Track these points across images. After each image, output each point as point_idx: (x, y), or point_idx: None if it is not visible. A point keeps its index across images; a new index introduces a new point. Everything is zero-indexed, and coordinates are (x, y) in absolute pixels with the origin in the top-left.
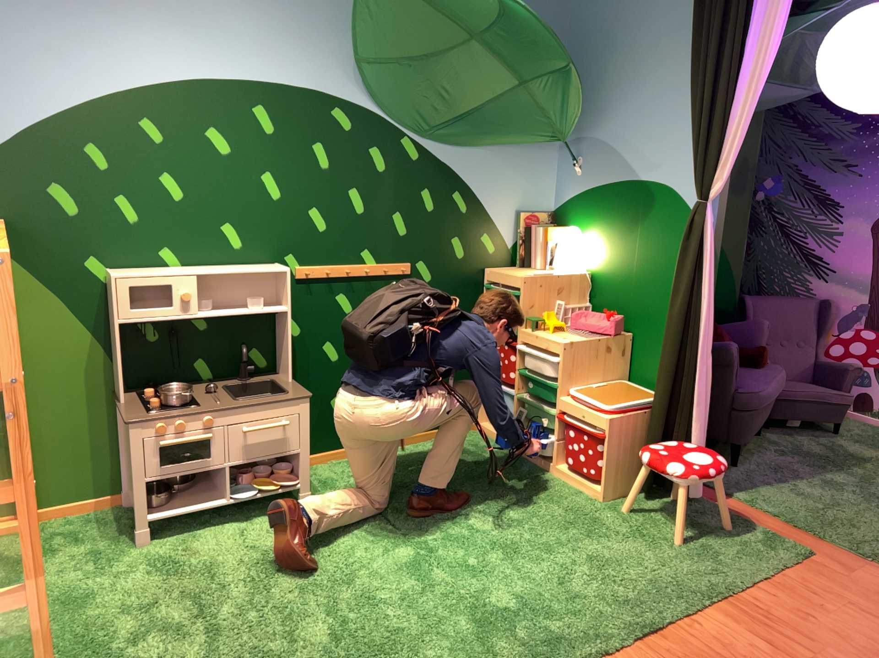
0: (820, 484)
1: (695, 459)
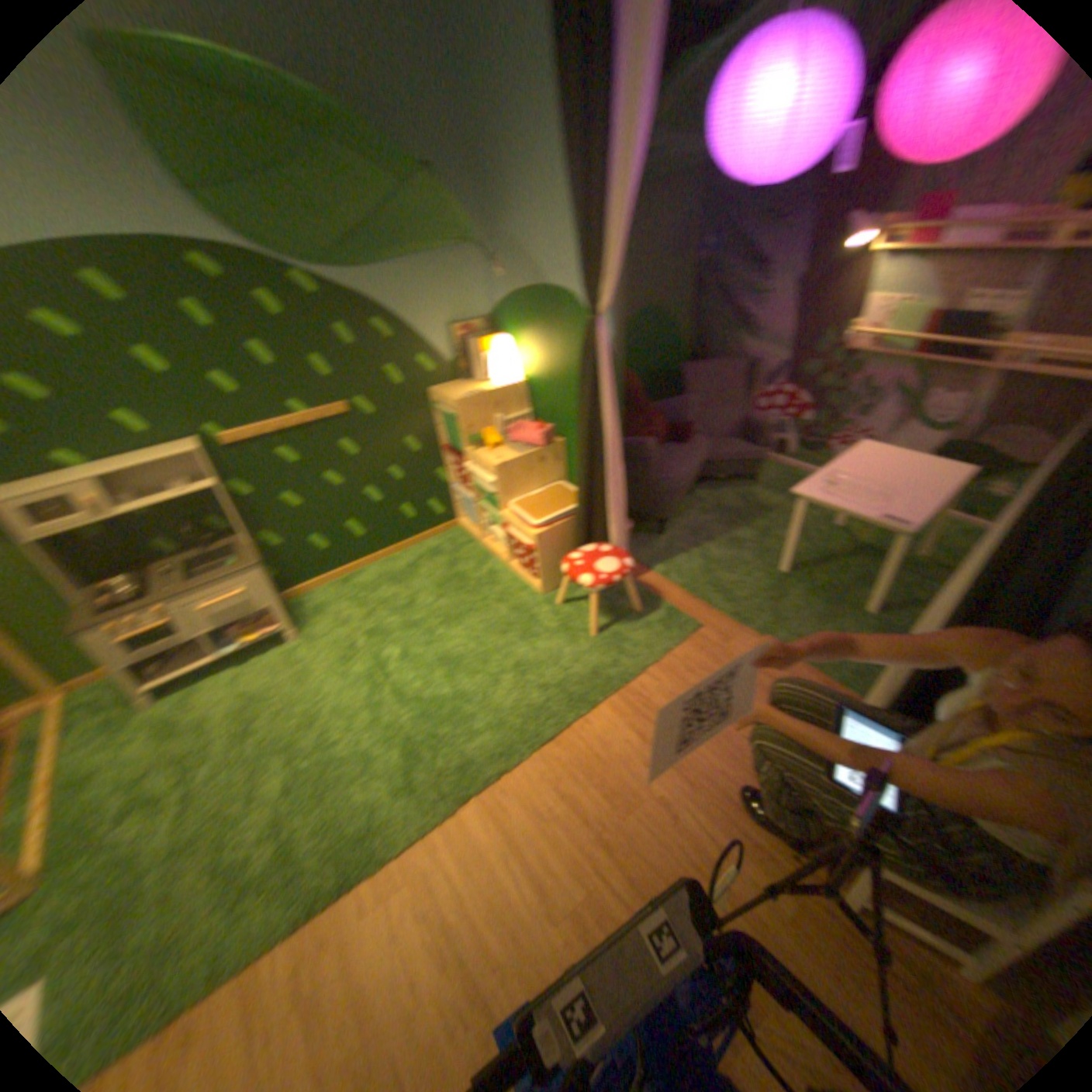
0: (733, 549)
1: (609, 570)
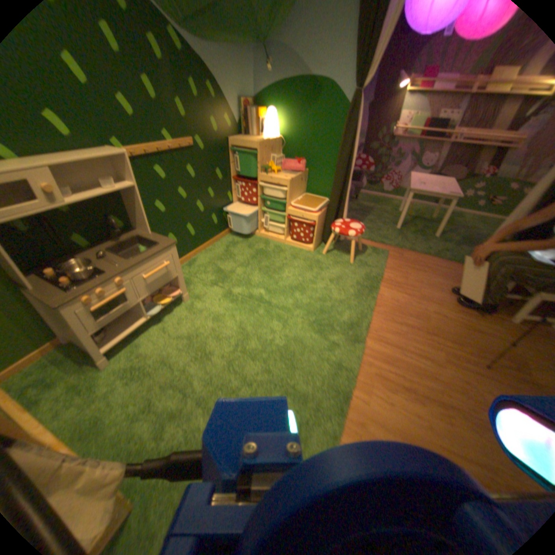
0: (370, 222)
1: (355, 227)
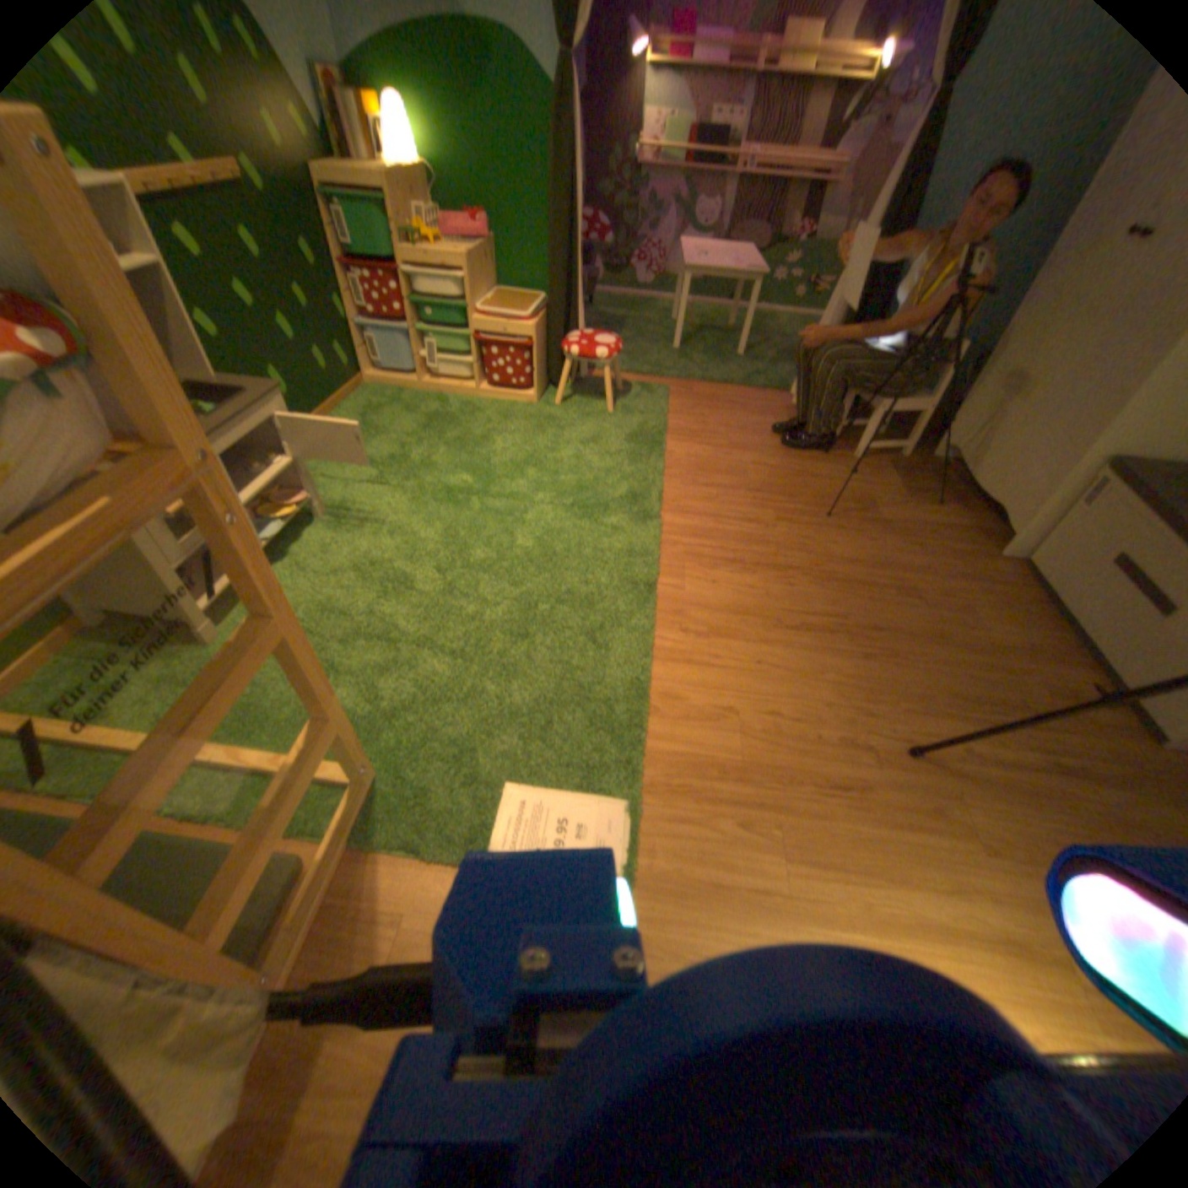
0: (625, 344)
1: (603, 343)
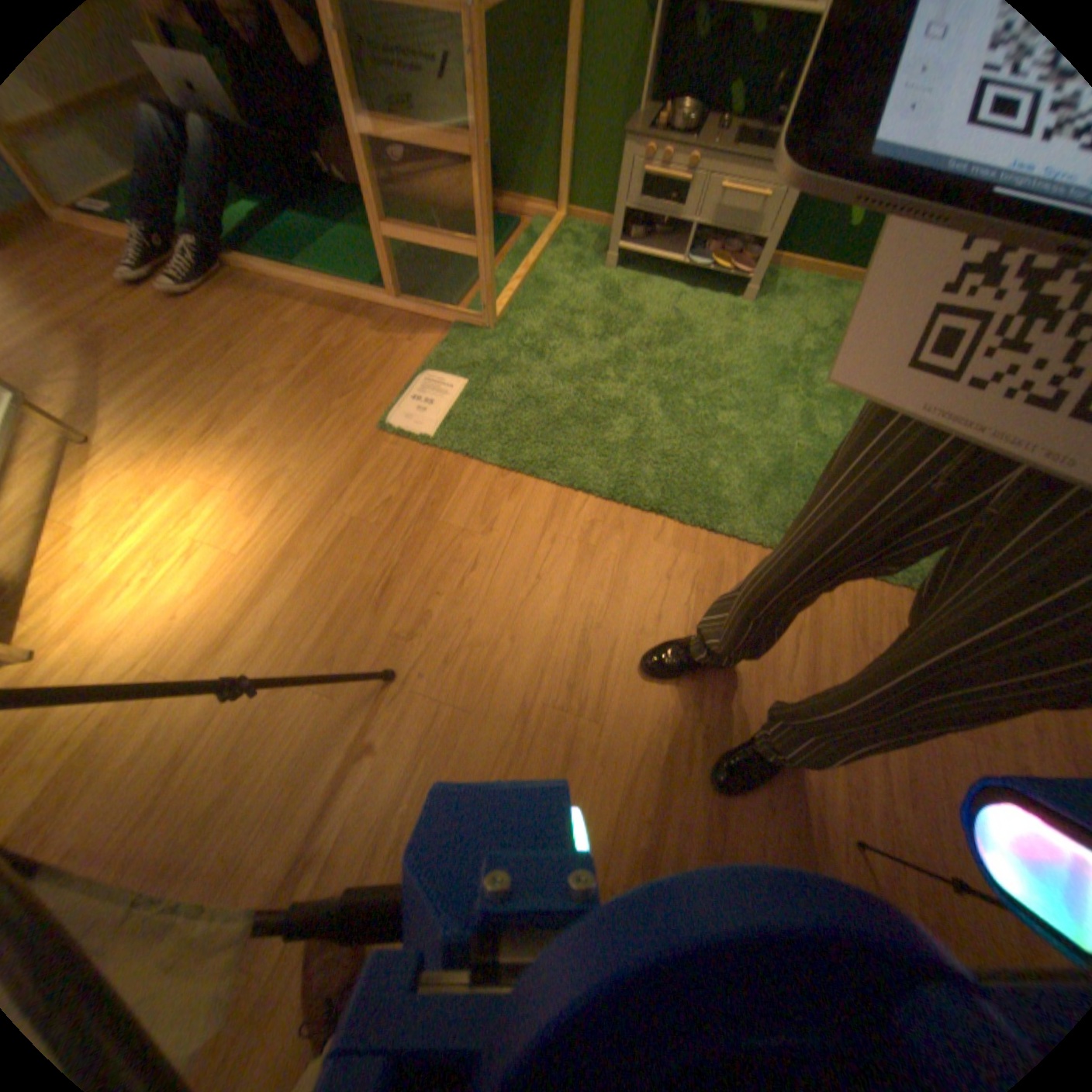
0: None
1: None
